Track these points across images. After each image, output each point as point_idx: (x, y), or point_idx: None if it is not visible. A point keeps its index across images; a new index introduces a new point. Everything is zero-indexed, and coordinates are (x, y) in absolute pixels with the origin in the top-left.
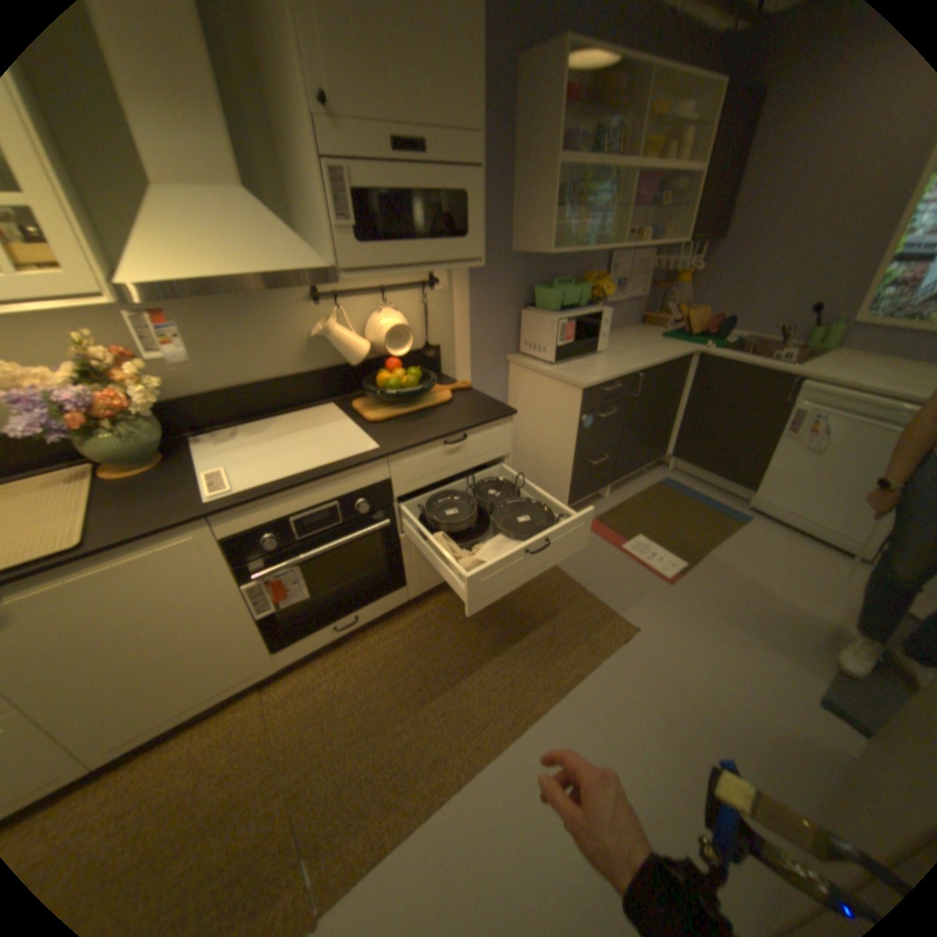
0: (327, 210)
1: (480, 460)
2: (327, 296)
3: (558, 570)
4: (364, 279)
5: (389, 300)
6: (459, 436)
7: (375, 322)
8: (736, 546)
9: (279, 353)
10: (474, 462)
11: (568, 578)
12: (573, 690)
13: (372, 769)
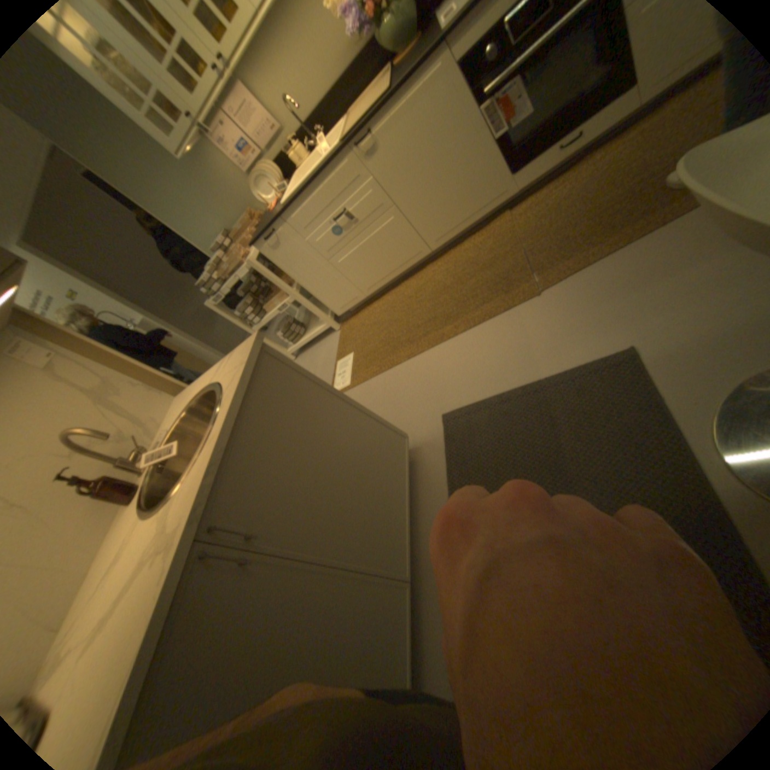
0: None
1: None
2: None
3: None
4: None
5: None
6: None
7: None
8: None
9: None
10: None
11: None
12: None
13: (588, 227)
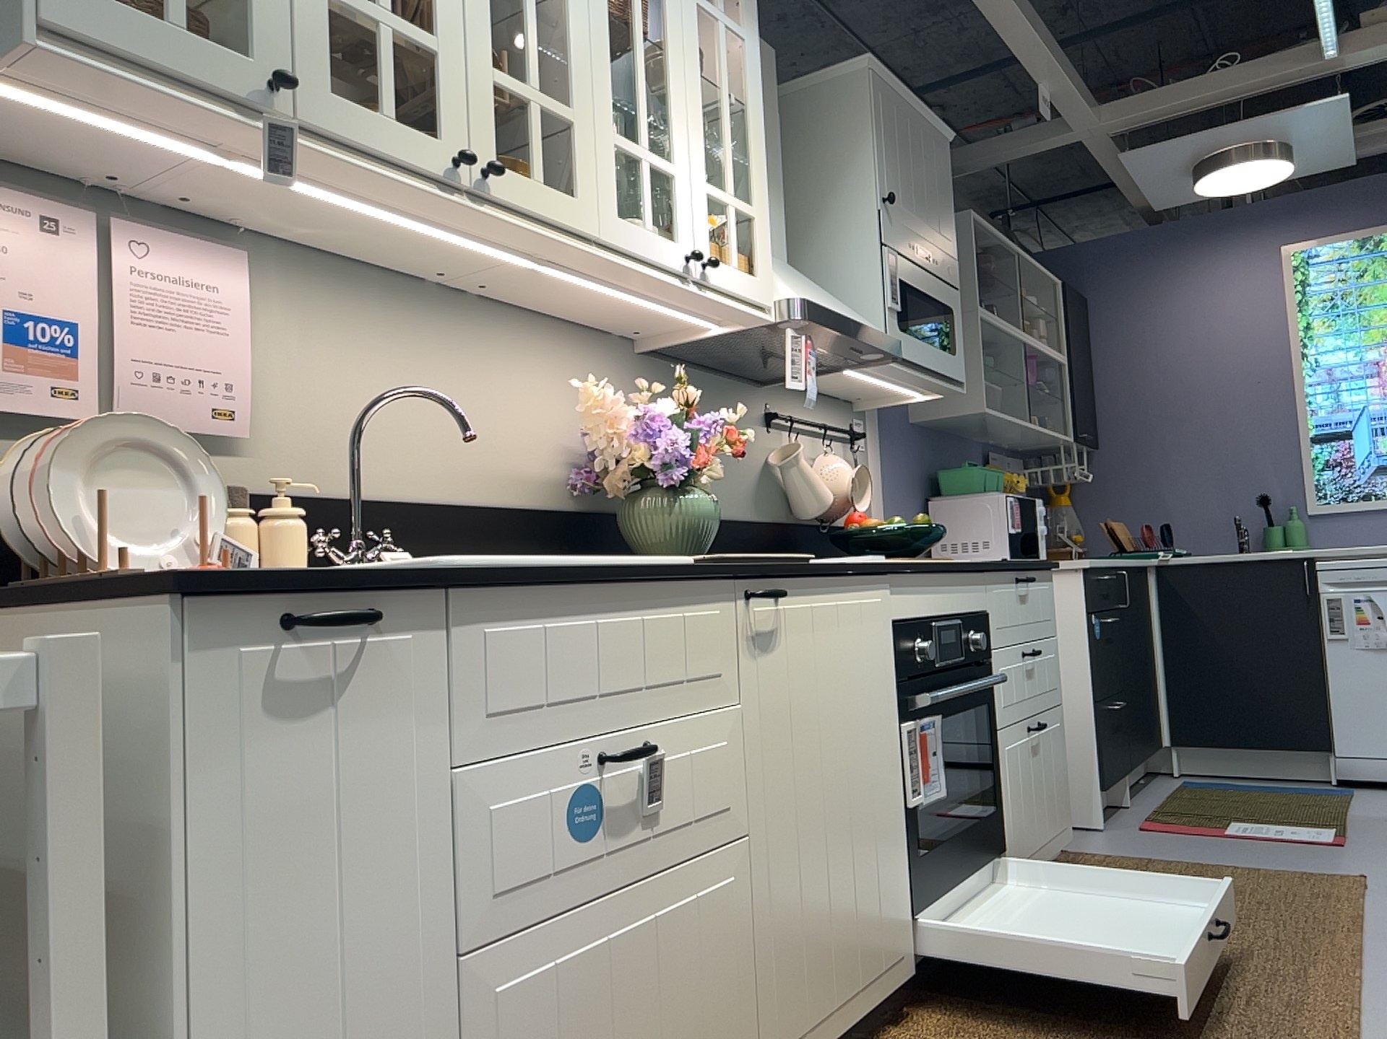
0: (884, 290)
1: (1041, 628)
2: (779, 422)
3: (1172, 859)
4: (806, 412)
5: (824, 446)
6: (1026, 576)
7: (827, 464)
8: (1366, 807)
9: (739, 483)
10: (1037, 629)
11: (1198, 862)
12: (1364, 924)
13: (1214, 1031)
